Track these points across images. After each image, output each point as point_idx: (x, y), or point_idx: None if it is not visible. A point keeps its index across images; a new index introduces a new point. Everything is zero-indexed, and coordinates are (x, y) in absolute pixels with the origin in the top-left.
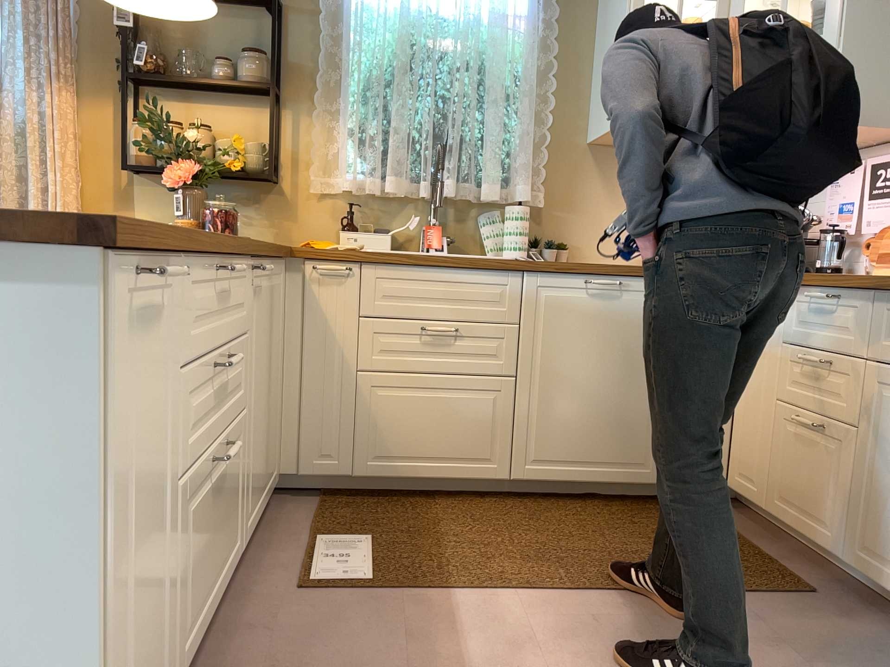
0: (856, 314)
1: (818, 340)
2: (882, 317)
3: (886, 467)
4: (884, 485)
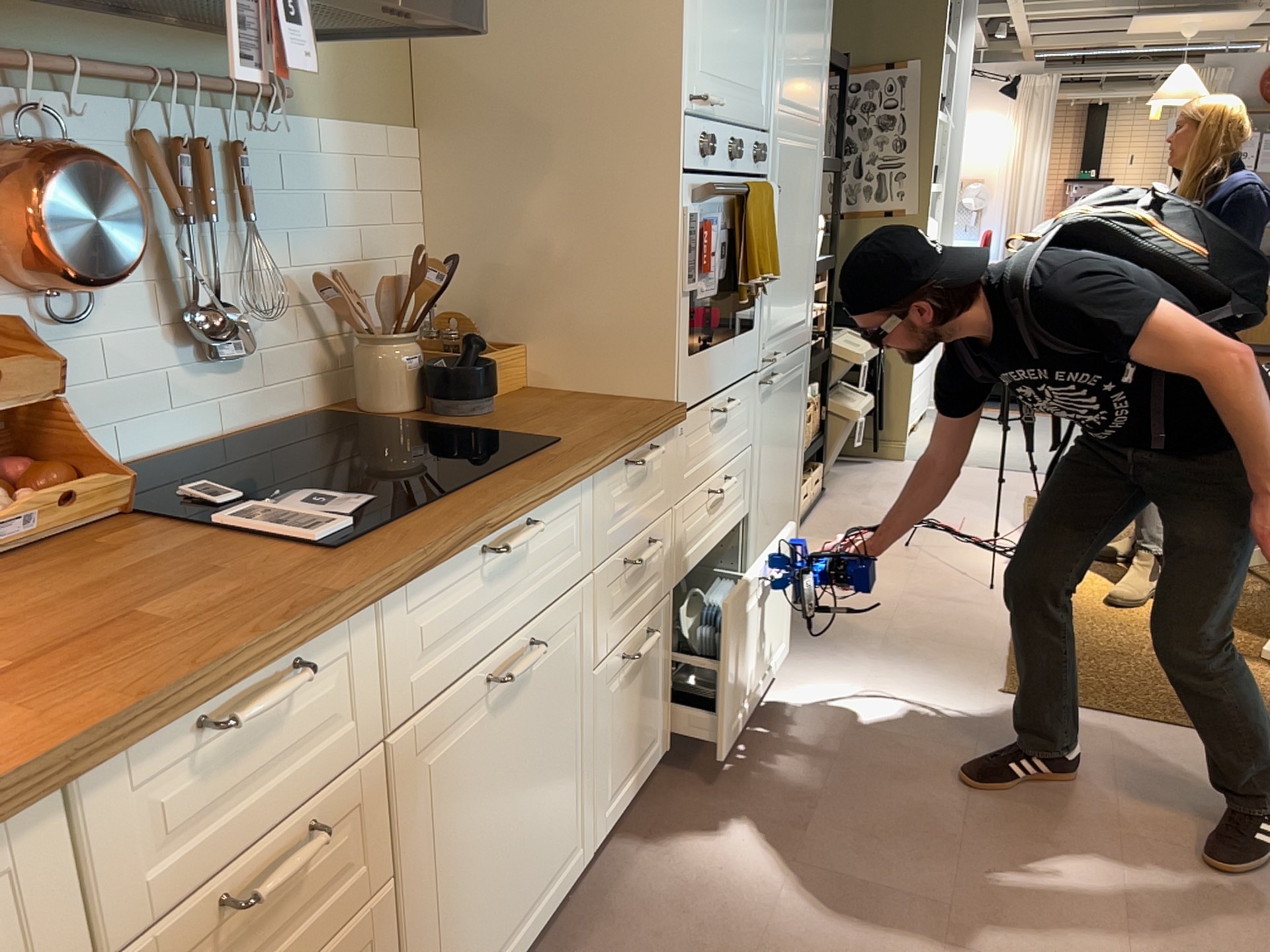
0: (344, 669)
1: (252, 820)
2: (398, 633)
3: (450, 863)
4: (451, 892)
